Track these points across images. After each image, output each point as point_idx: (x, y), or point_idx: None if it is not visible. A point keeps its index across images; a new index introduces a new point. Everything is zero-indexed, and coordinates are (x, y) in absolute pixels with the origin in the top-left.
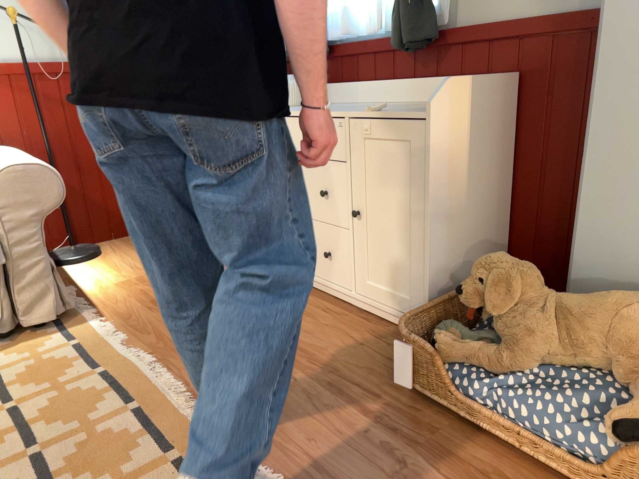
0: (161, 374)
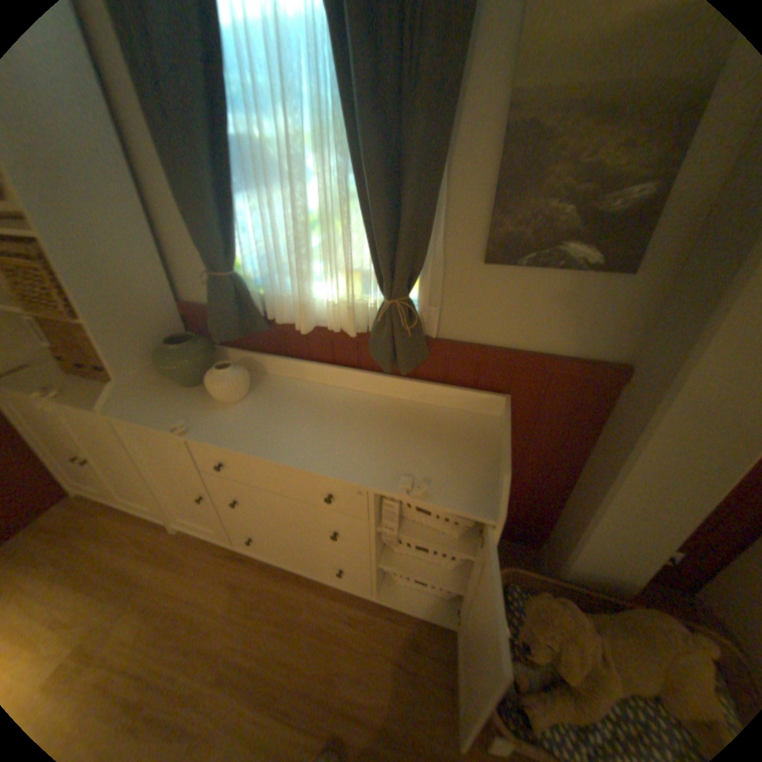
0: None
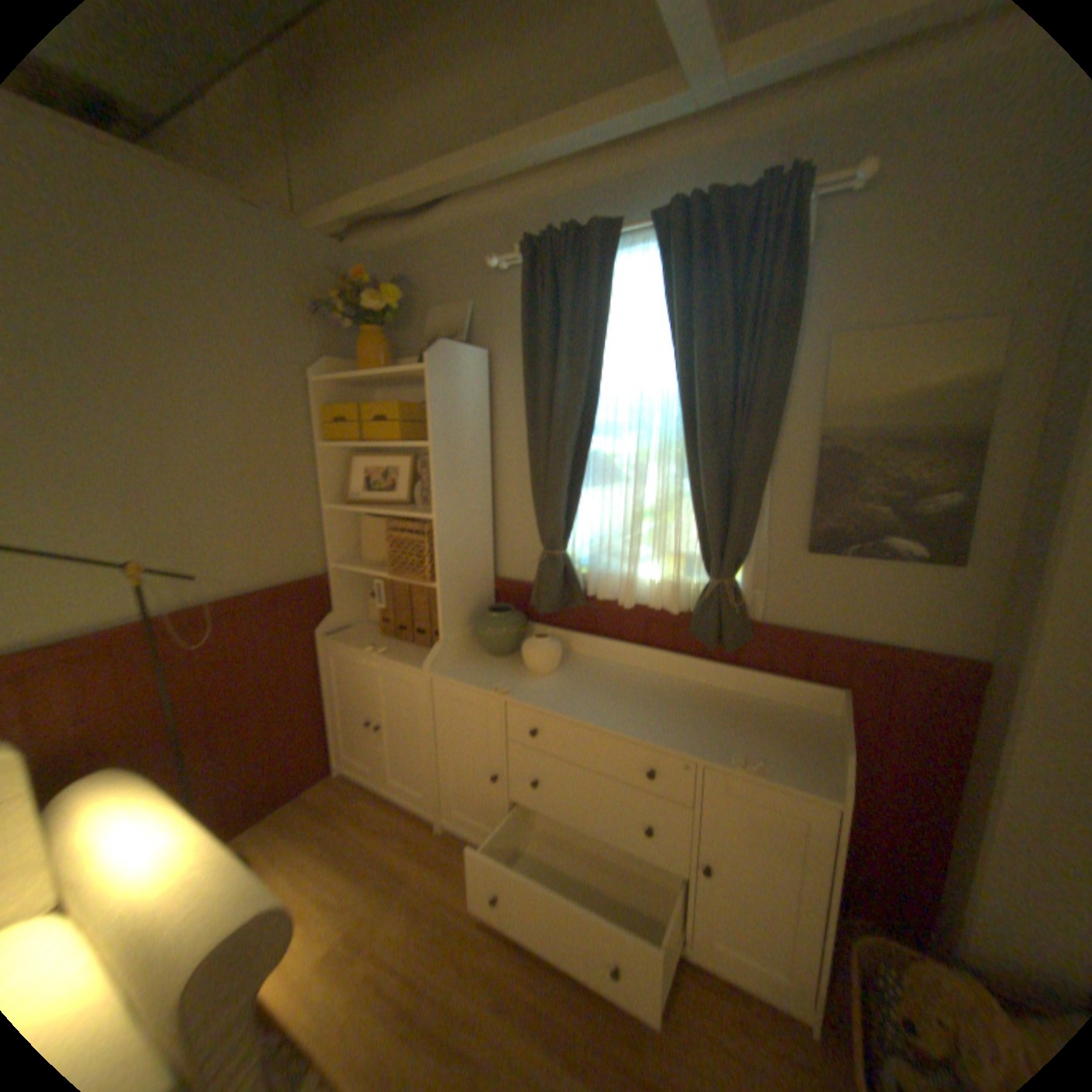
0: None
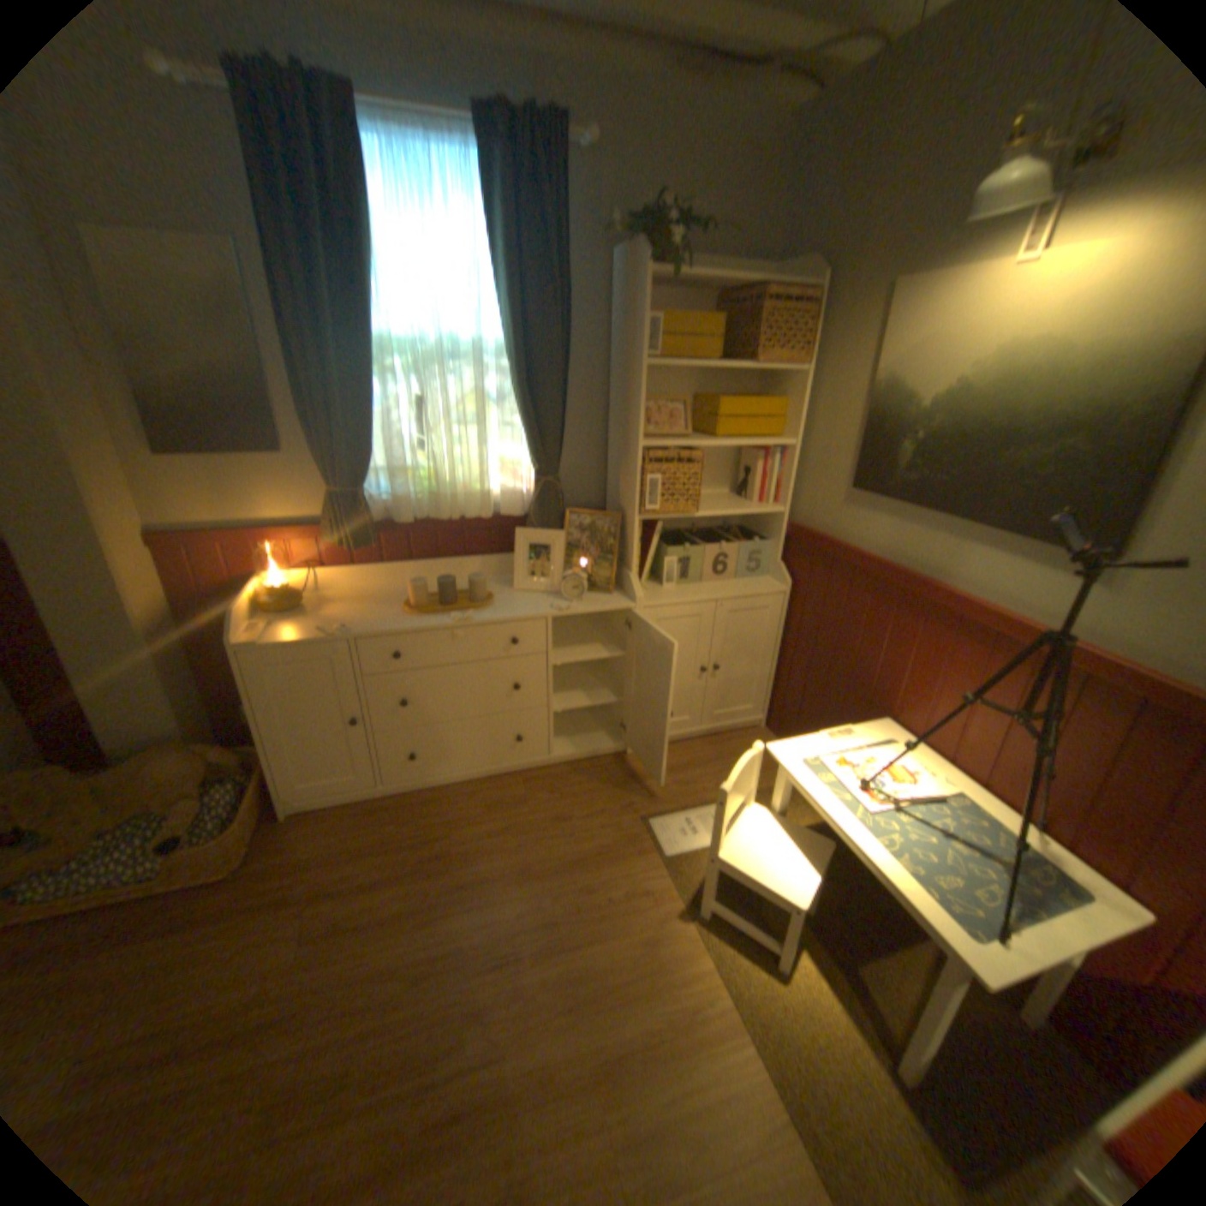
0: None
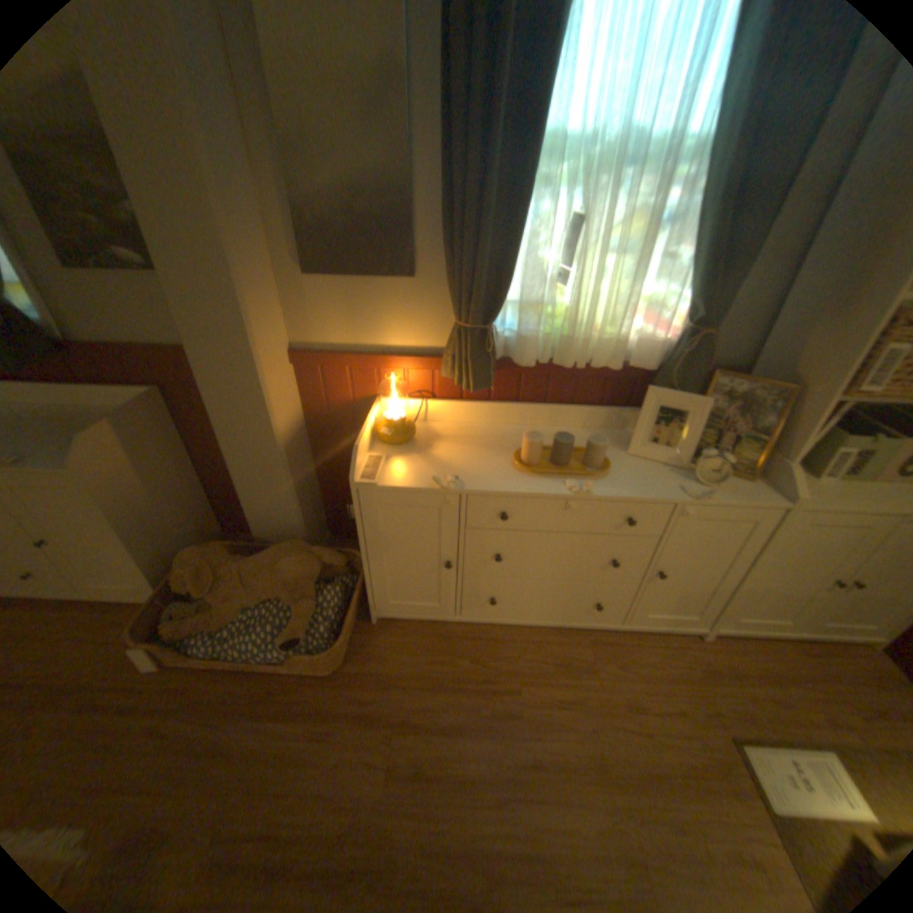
0: None
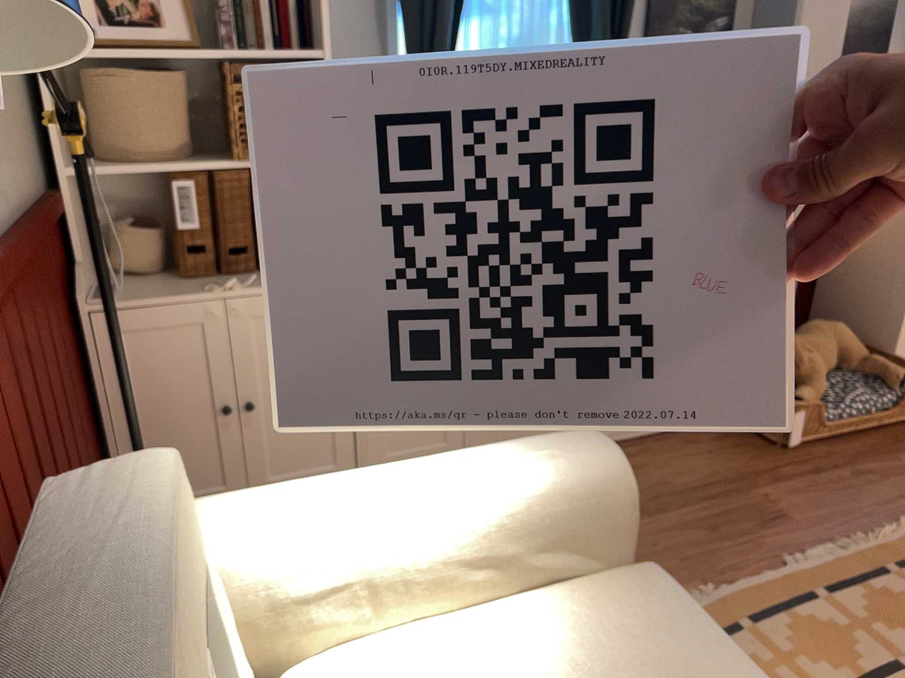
0: (755, 575)
